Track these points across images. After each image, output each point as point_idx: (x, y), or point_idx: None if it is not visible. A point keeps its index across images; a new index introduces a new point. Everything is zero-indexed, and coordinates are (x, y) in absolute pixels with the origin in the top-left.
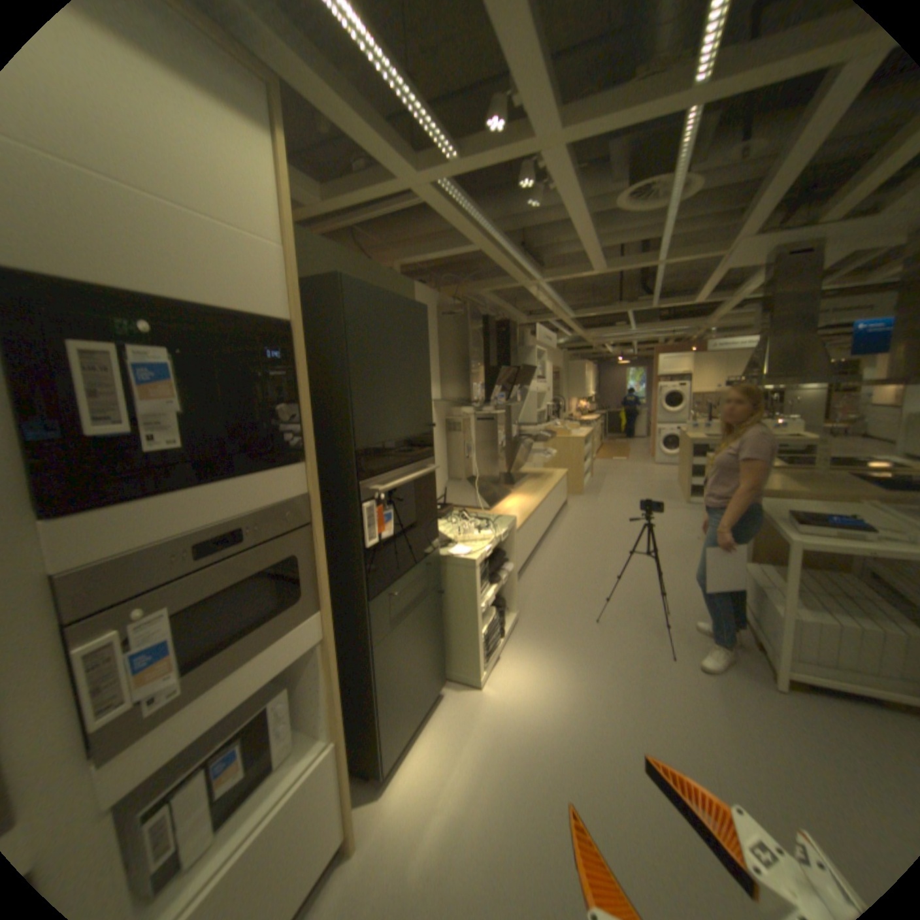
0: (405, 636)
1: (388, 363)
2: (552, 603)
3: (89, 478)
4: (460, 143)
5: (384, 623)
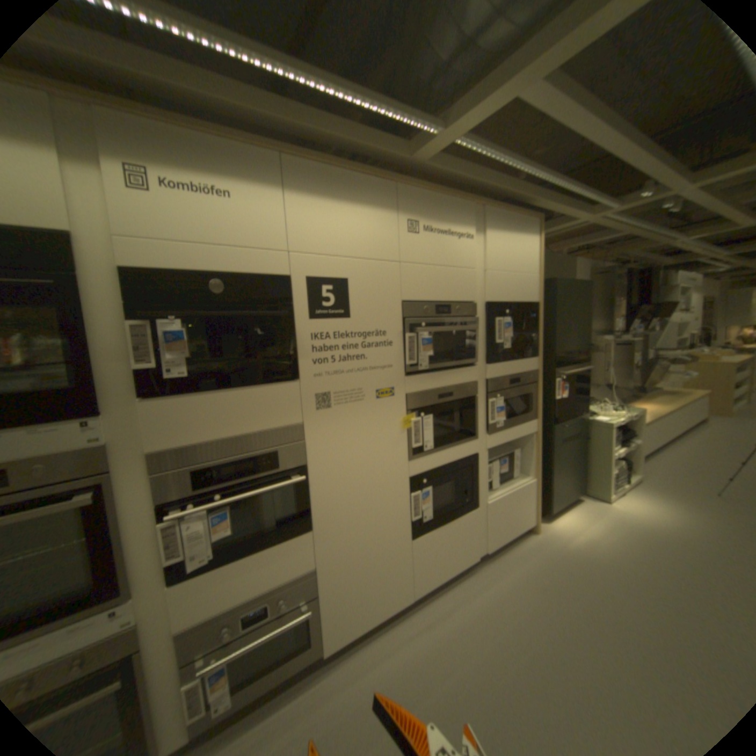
0: (568, 452)
1: (572, 313)
2: (677, 479)
3: (495, 354)
4: (623, 197)
5: (560, 439)
